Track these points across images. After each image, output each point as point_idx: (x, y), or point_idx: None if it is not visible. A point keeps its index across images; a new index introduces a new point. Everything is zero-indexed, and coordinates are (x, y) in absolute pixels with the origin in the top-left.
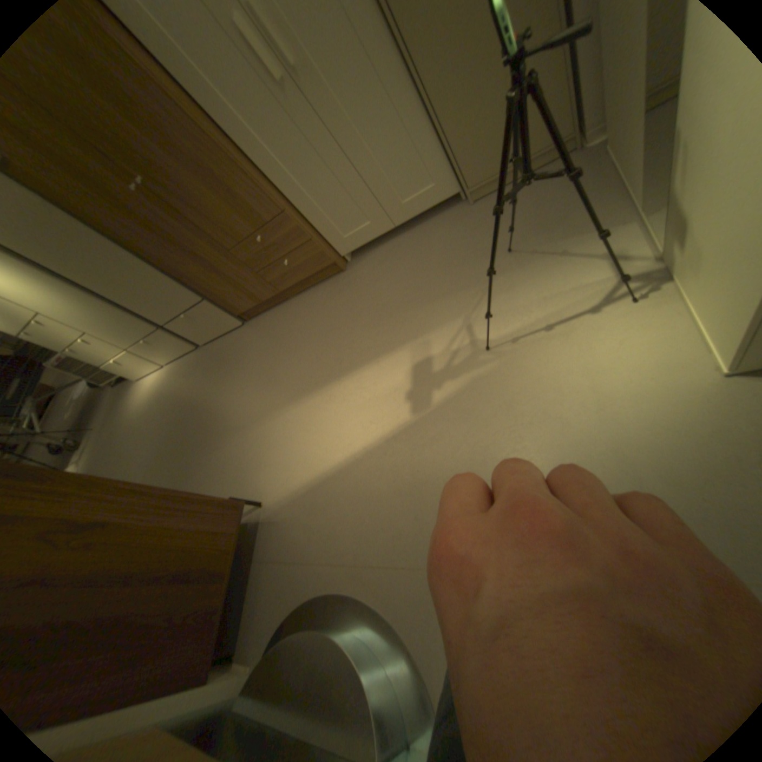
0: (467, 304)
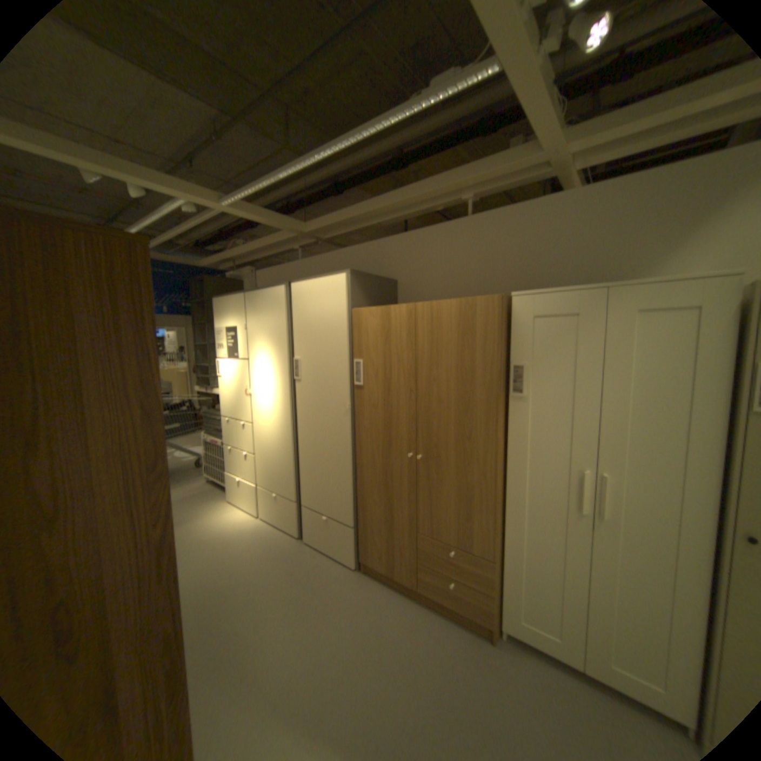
0: None
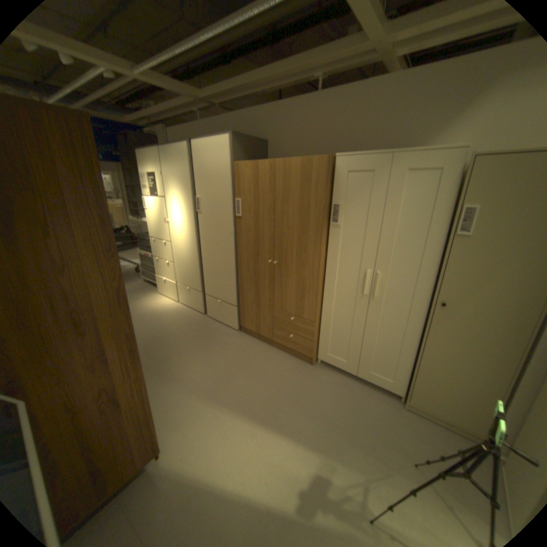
0: (371, 472)
